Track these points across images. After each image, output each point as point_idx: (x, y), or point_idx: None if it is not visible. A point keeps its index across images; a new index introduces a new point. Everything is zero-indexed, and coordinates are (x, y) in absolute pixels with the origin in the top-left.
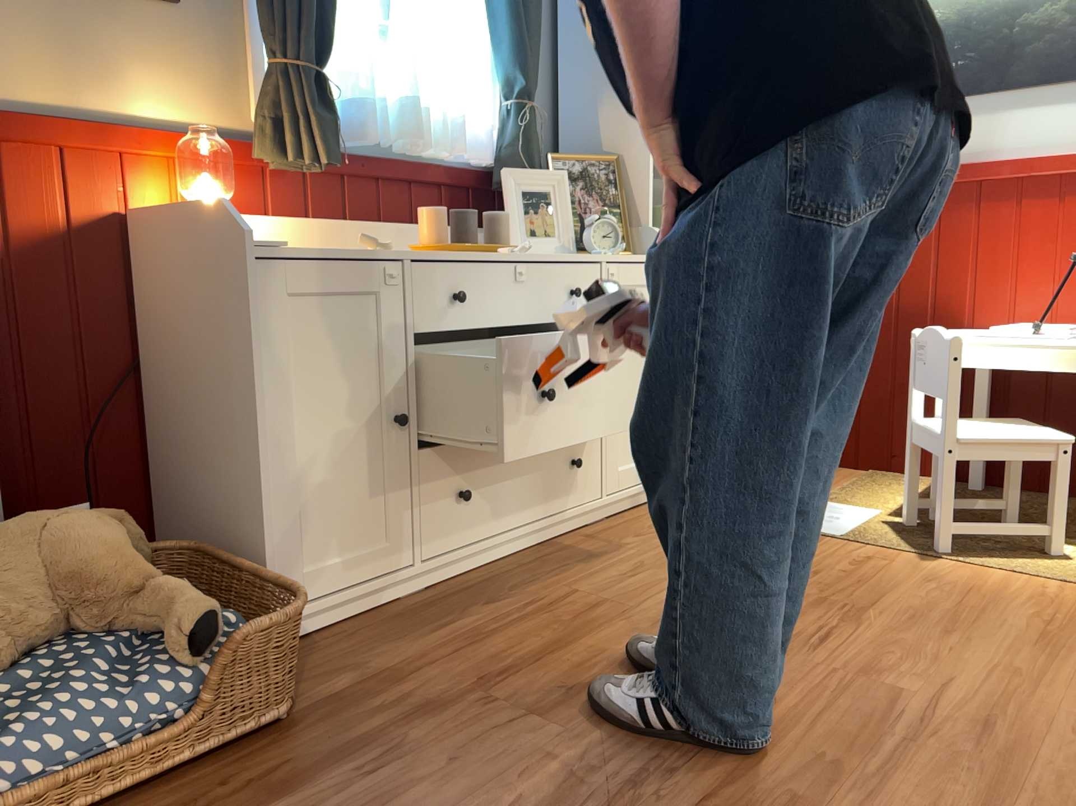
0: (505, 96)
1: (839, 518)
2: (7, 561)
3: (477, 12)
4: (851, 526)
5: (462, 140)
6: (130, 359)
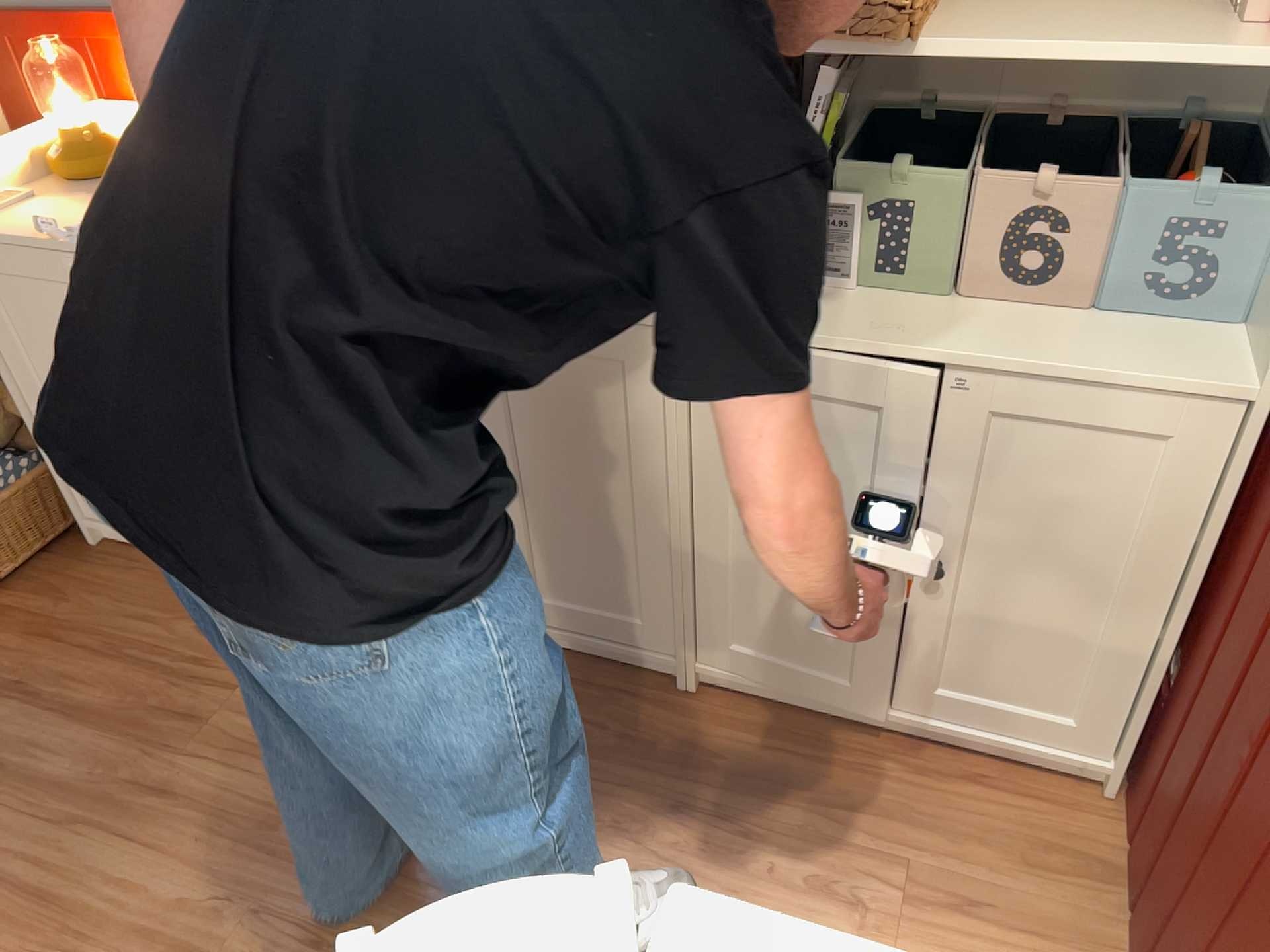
0: None
1: None
2: None
3: None
4: None
5: None
6: None
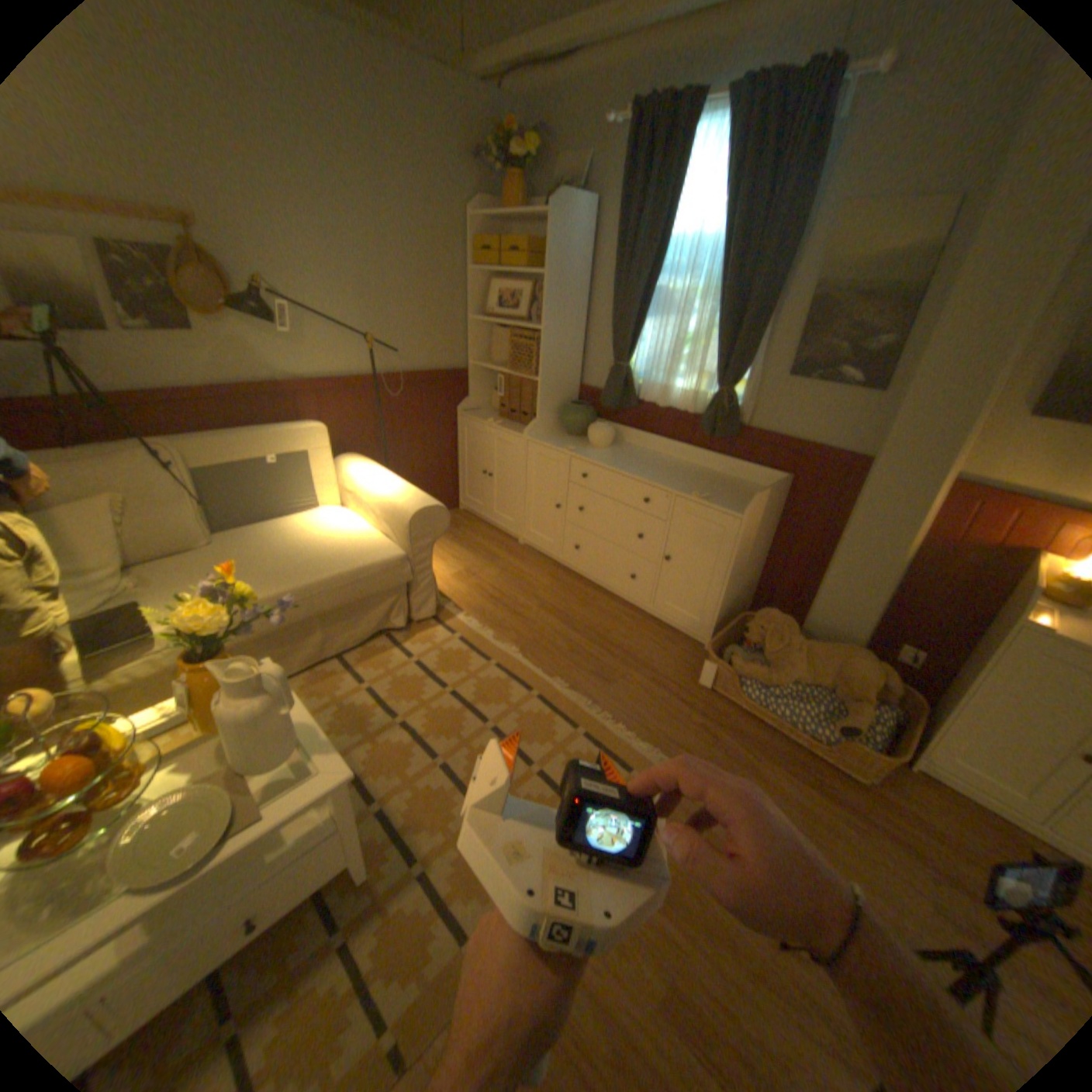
0: None
1: None
2: (834, 659)
3: None
4: None
5: None
6: (994, 614)
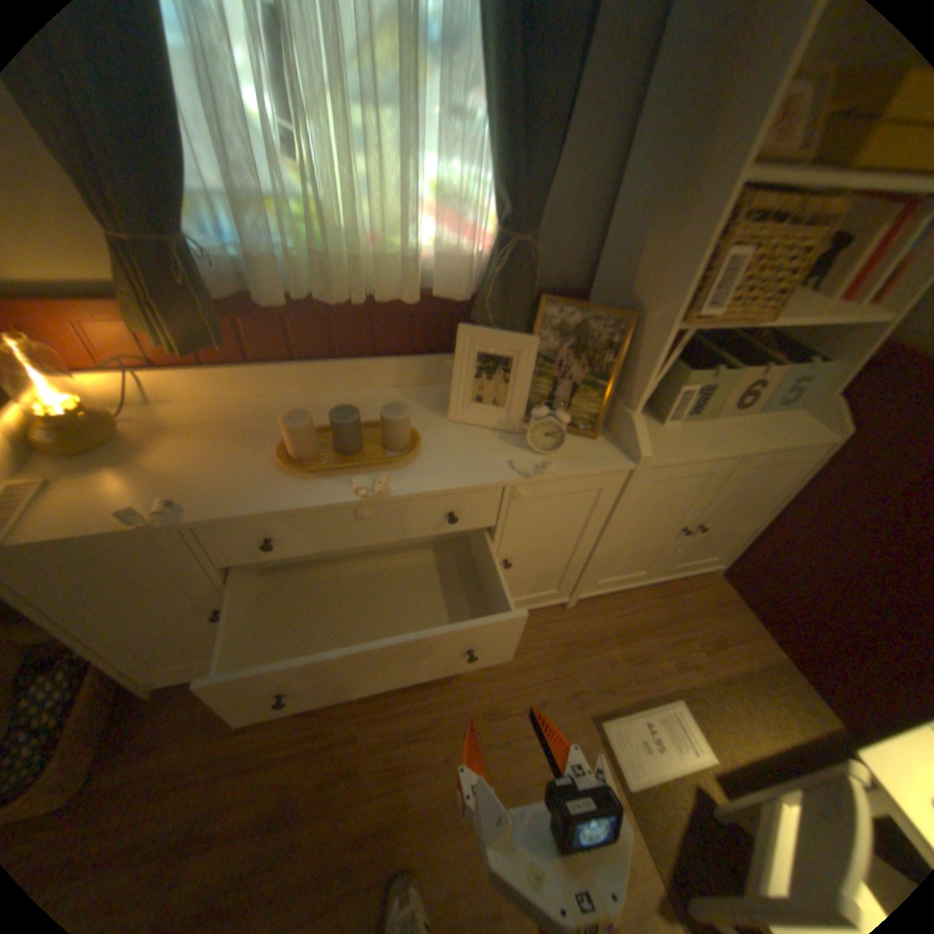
0: (498, 216)
1: (663, 753)
2: None
3: (470, 74)
4: (659, 778)
5: (440, 268)
6: None
